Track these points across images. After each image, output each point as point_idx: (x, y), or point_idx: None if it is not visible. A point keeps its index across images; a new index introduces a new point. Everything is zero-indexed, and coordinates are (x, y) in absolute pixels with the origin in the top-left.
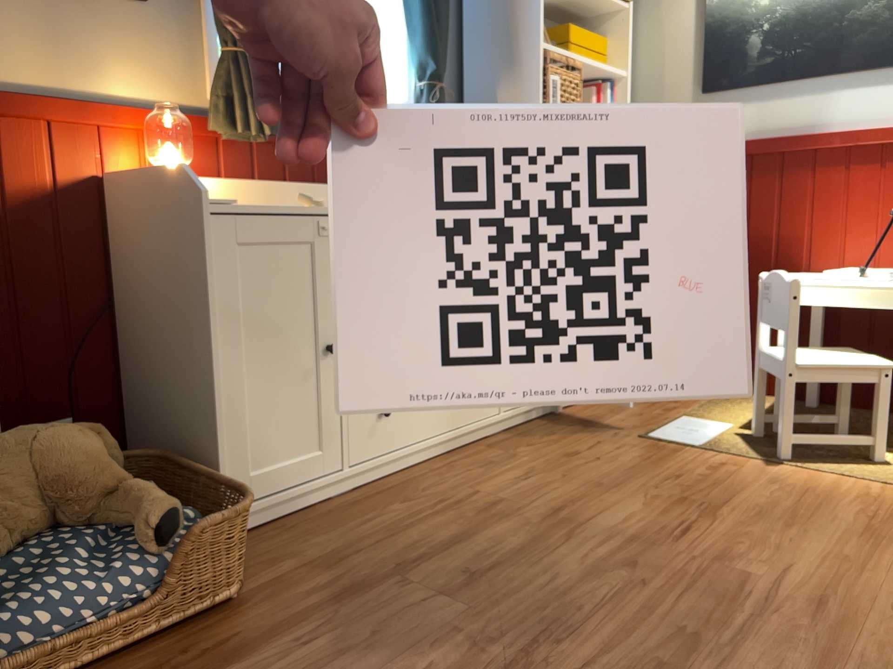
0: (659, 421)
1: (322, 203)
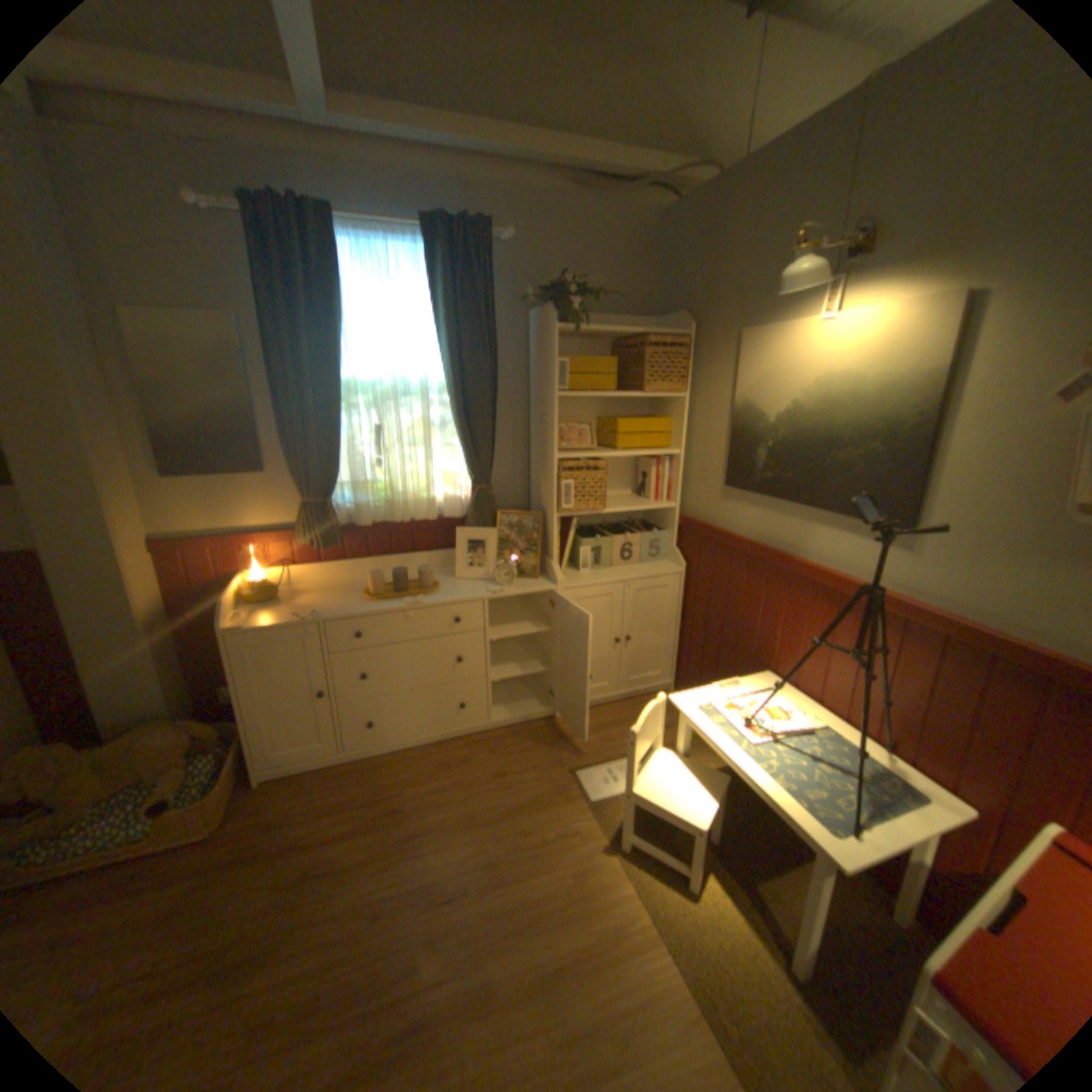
0: (608, 756)
1: (313, 614)
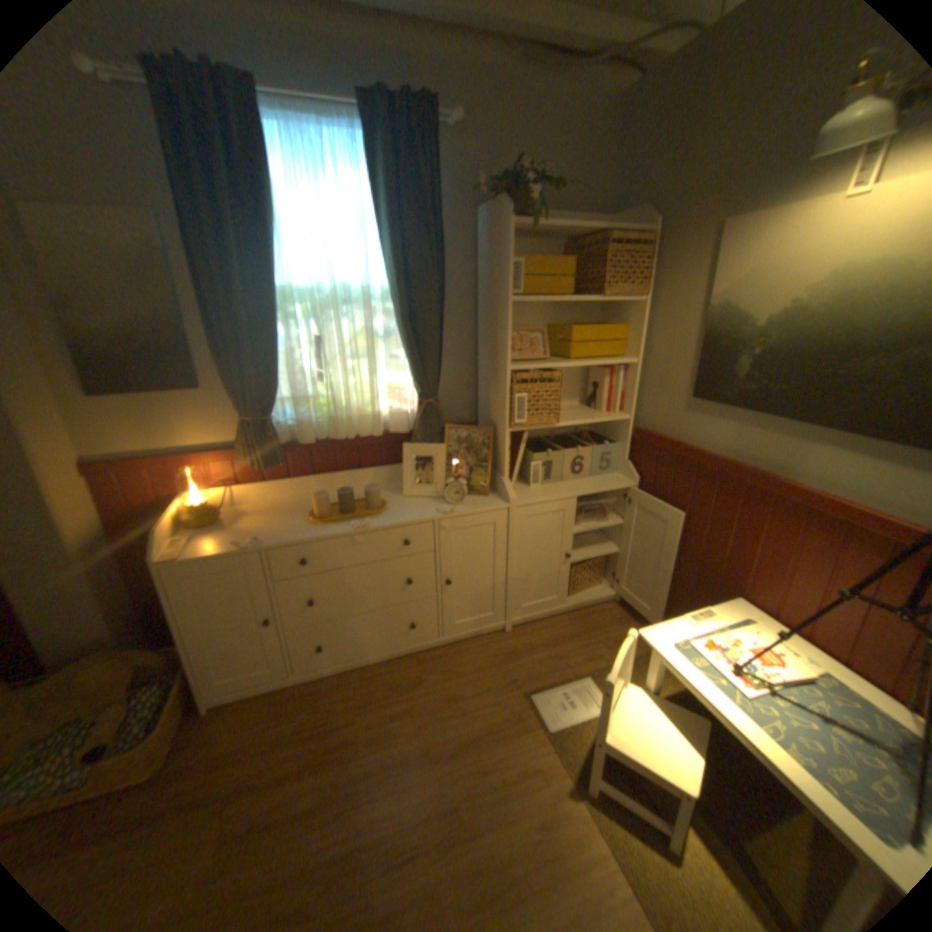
0: (563, 676)
1: (255, 541)
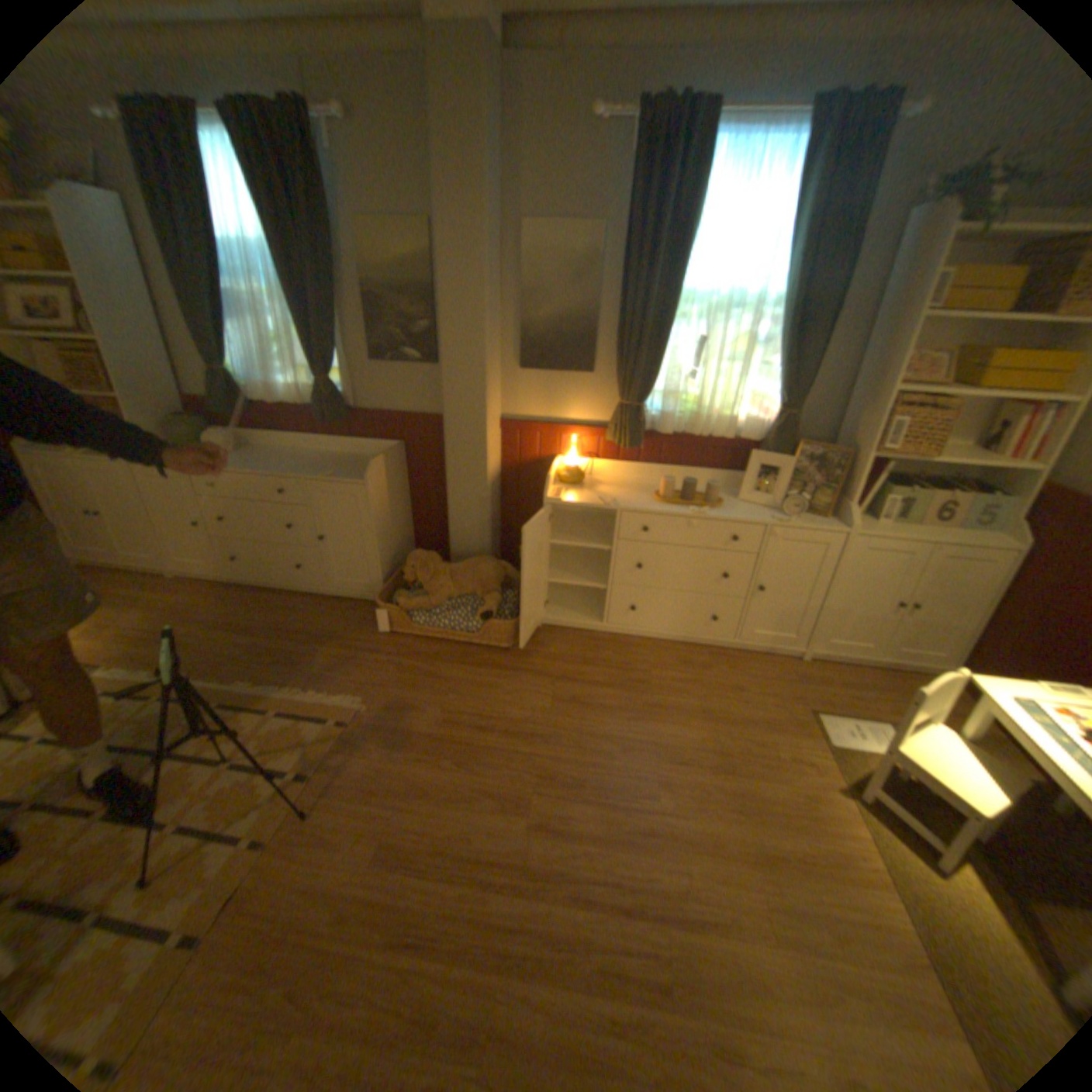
0: (859, 714)
1: (613, 502)
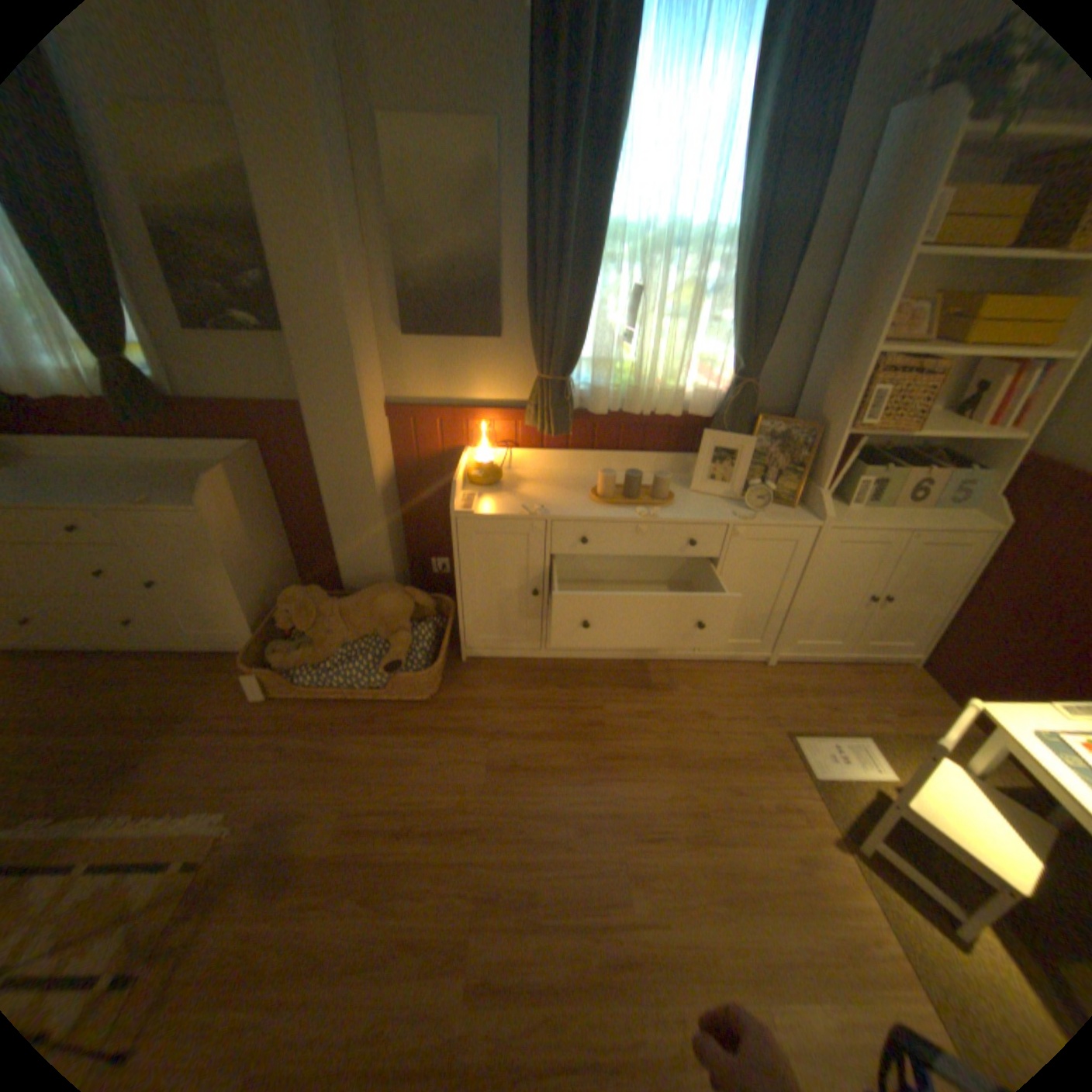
0: (836, 729)
1: (542, 510)
